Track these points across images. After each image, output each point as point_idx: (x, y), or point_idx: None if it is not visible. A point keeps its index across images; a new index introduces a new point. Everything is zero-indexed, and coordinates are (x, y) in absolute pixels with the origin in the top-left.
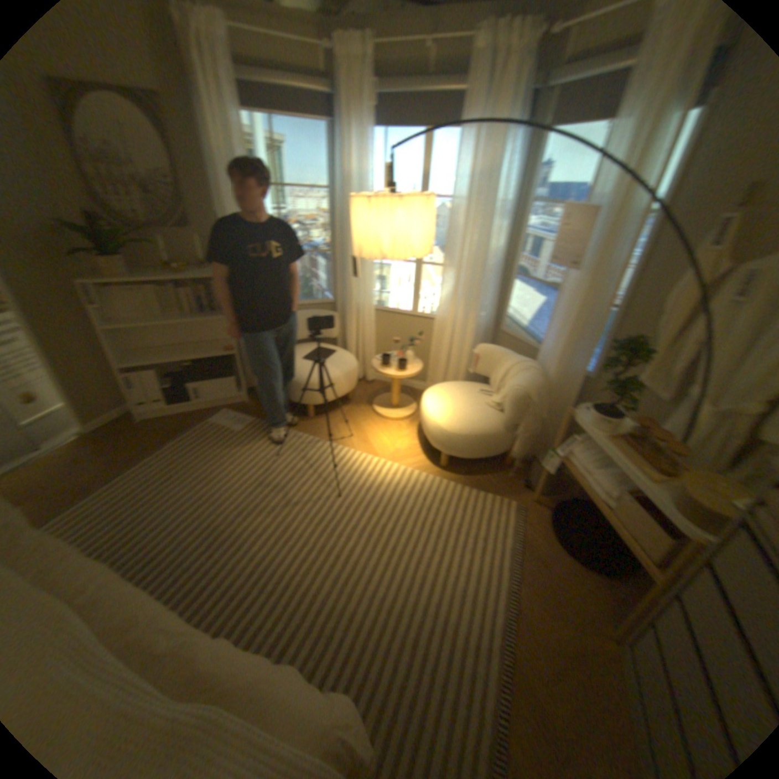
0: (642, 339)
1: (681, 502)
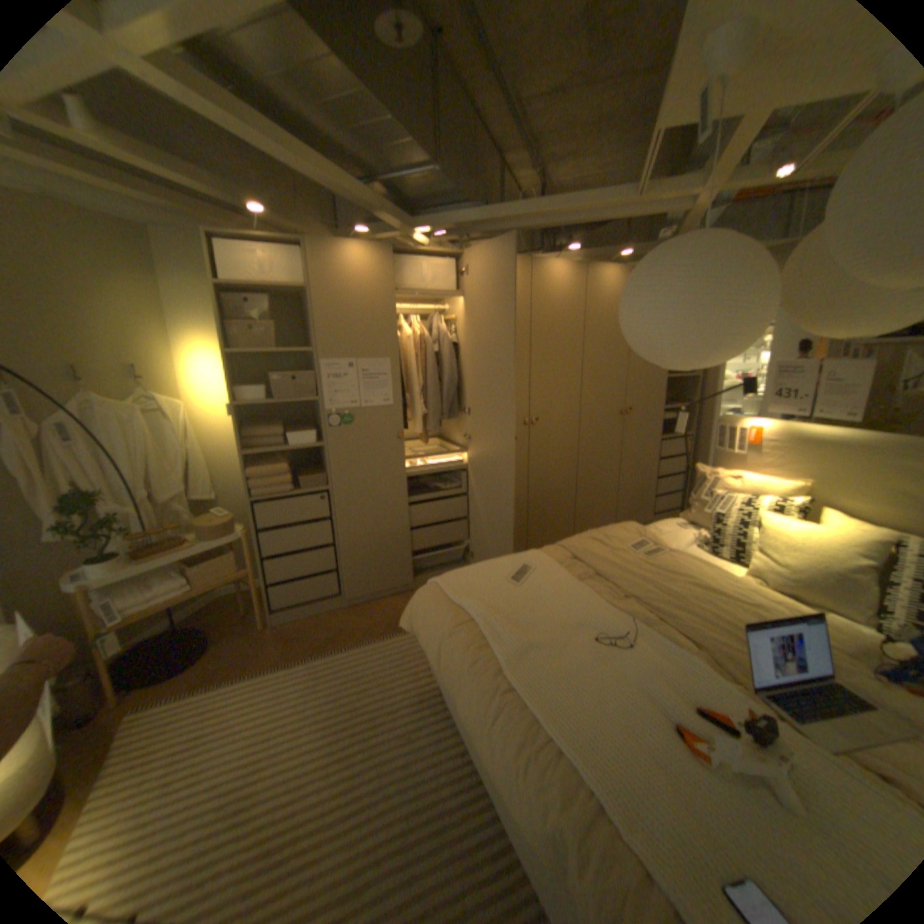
0: (68, 495)
1: (217, 535)
